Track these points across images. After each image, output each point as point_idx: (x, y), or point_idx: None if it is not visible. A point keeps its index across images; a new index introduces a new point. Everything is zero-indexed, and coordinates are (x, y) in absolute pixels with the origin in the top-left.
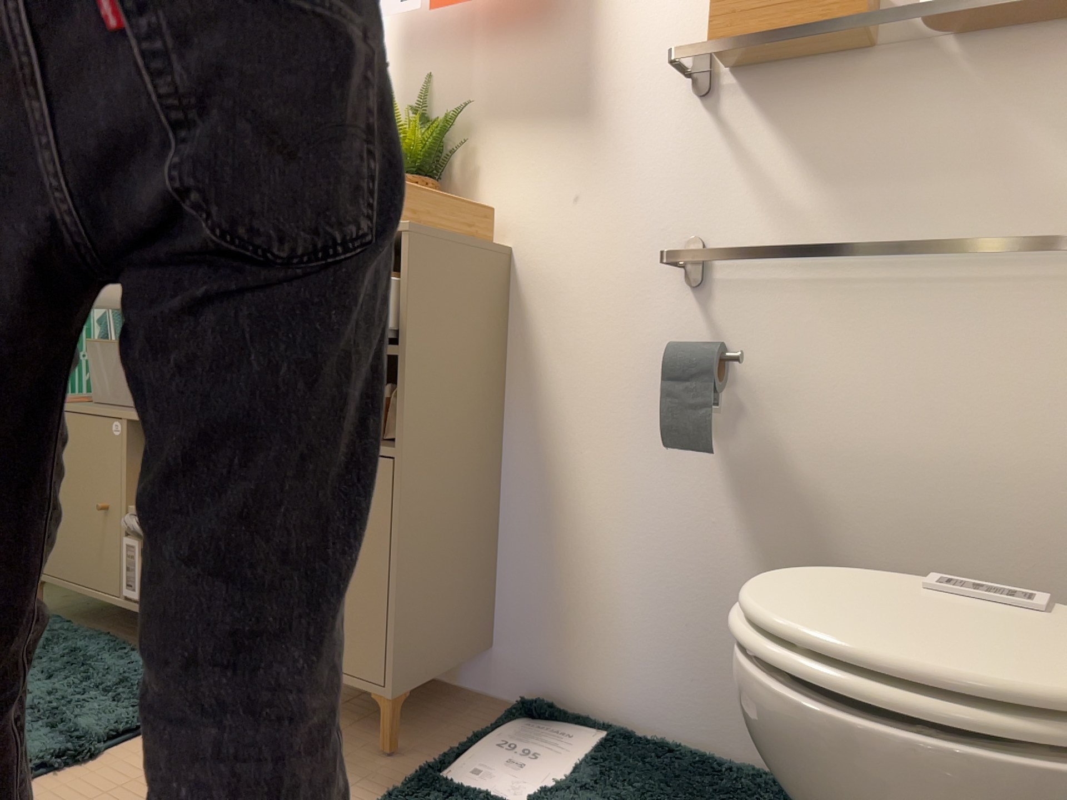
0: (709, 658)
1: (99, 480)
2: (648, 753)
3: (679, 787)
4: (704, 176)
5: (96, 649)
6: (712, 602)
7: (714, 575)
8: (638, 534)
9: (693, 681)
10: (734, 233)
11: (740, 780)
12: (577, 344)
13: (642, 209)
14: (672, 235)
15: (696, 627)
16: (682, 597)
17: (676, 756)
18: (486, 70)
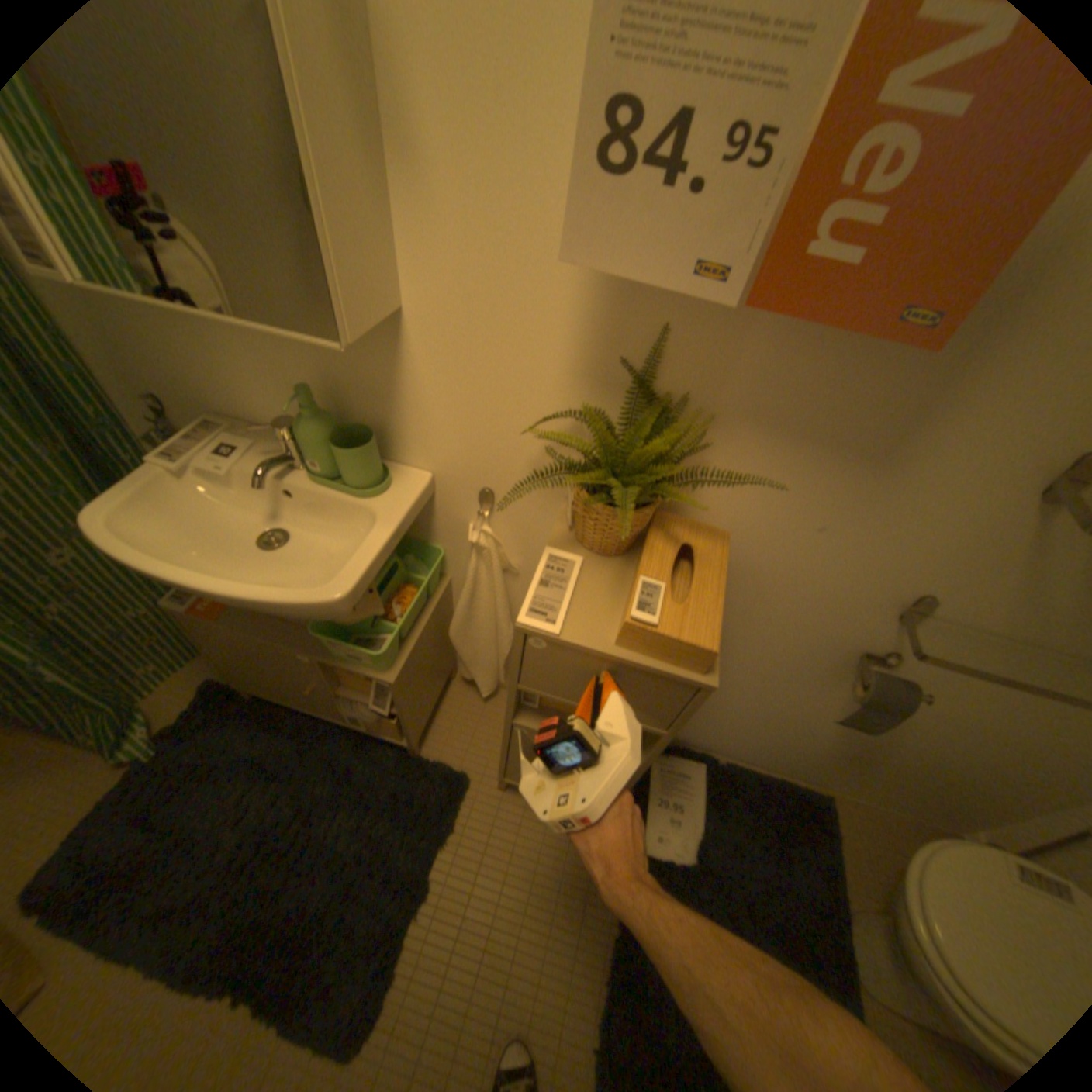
0: (781, 747)
1: (296, 674)
2: (737, 789)
3: (766, 823)
4: (984, 558)
5: (343, 754)
6: (798, 735)
7: (807, 728)
8: (761, 704)
9: (765, 750)
10: (975, 603)
11: (788, 802)
12: (764, 617)
13: (894, 559)
14: (911, 586)
15: (780, 738)
16: (778, 729)
17: (752, 787)
18: (768, 352)
